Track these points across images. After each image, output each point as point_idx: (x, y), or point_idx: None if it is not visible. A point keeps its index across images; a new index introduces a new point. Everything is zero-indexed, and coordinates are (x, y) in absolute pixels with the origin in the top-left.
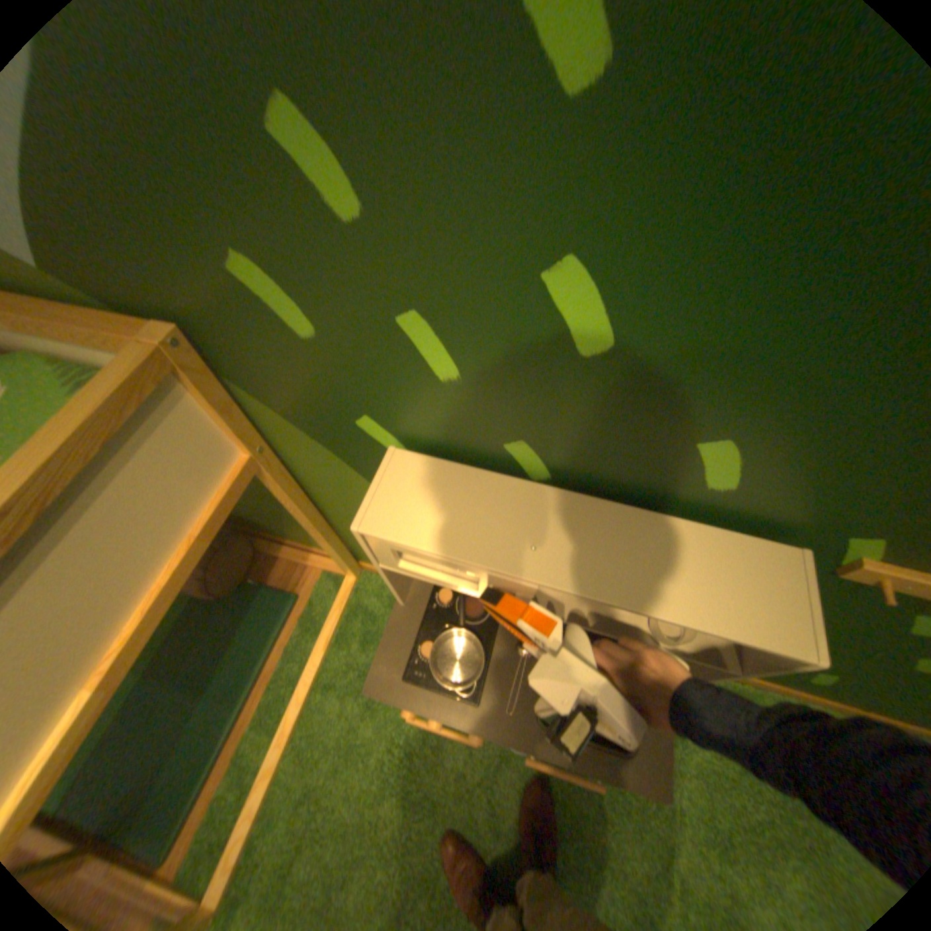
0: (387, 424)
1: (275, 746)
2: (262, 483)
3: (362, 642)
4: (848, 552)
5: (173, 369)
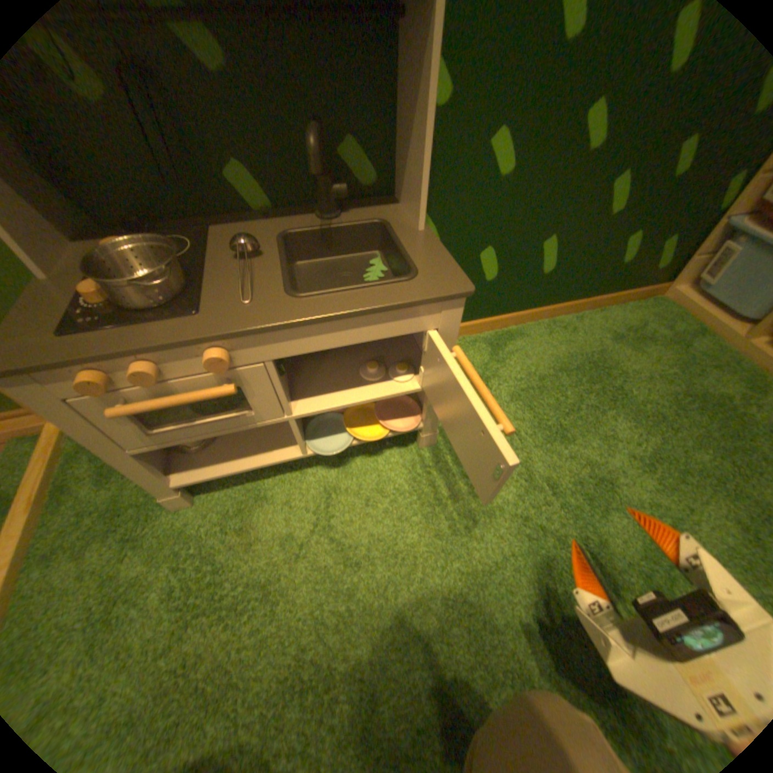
0: None
1: None
2: None
3: (96, 477)
4: None
5: None
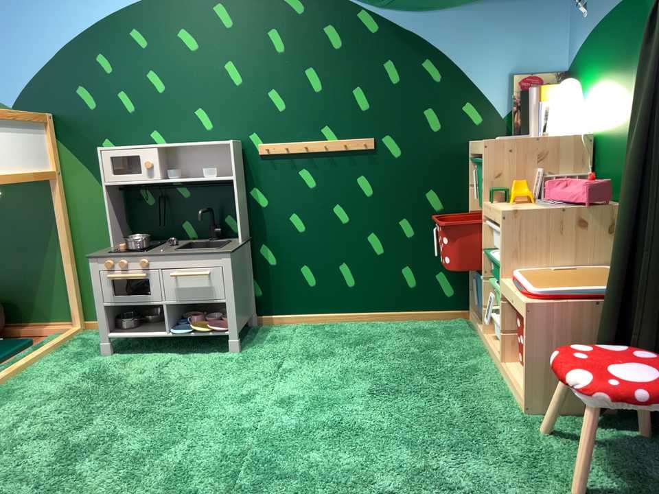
0: (112, 139)
1: (3, 372)
2: (52, 194)
3: (79, 346)
4: (251, 141)
5: (47, 121)
